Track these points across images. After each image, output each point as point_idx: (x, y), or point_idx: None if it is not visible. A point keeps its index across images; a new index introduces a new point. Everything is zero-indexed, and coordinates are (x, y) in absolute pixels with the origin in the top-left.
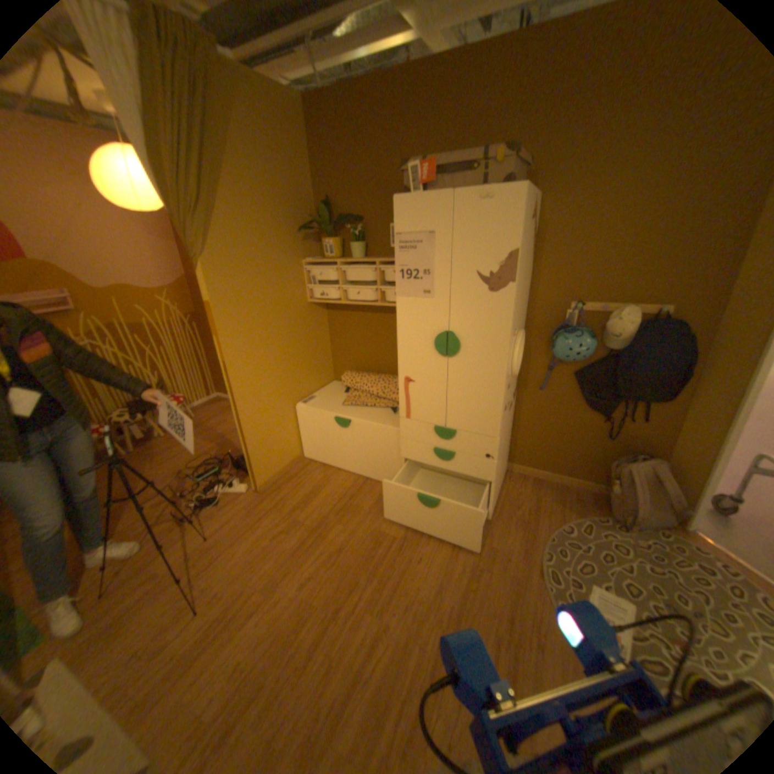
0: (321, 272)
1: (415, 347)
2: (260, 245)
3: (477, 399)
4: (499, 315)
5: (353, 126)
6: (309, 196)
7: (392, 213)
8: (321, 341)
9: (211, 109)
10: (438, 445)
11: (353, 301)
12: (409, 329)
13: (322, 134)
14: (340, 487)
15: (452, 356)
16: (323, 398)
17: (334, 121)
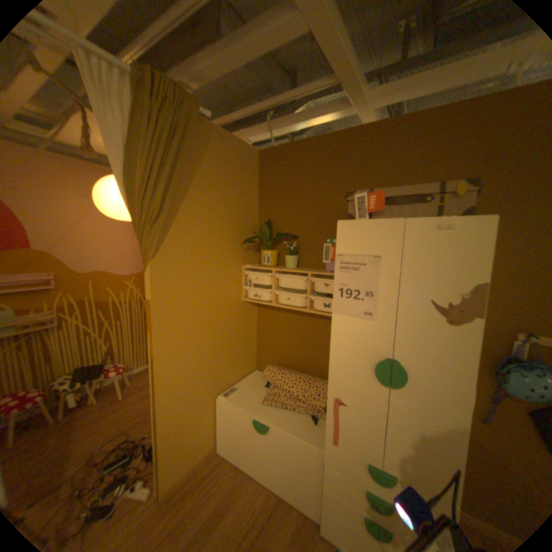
0: (258, 276)
1: (351, 367)
2: (210, 252)
3: (431, 446)
4: (463, 351)
5: (298, 170)
6: (256, 217)
7: (325, 234)
8: (250, 333)
9: (189, 150)
10: (373, 489)
11: (284, 304)
12: (346, 348)
13: (272, 175)
14: (250, 508)
15: (398, 388)
16: (245, 391)
17: (283, 167)
